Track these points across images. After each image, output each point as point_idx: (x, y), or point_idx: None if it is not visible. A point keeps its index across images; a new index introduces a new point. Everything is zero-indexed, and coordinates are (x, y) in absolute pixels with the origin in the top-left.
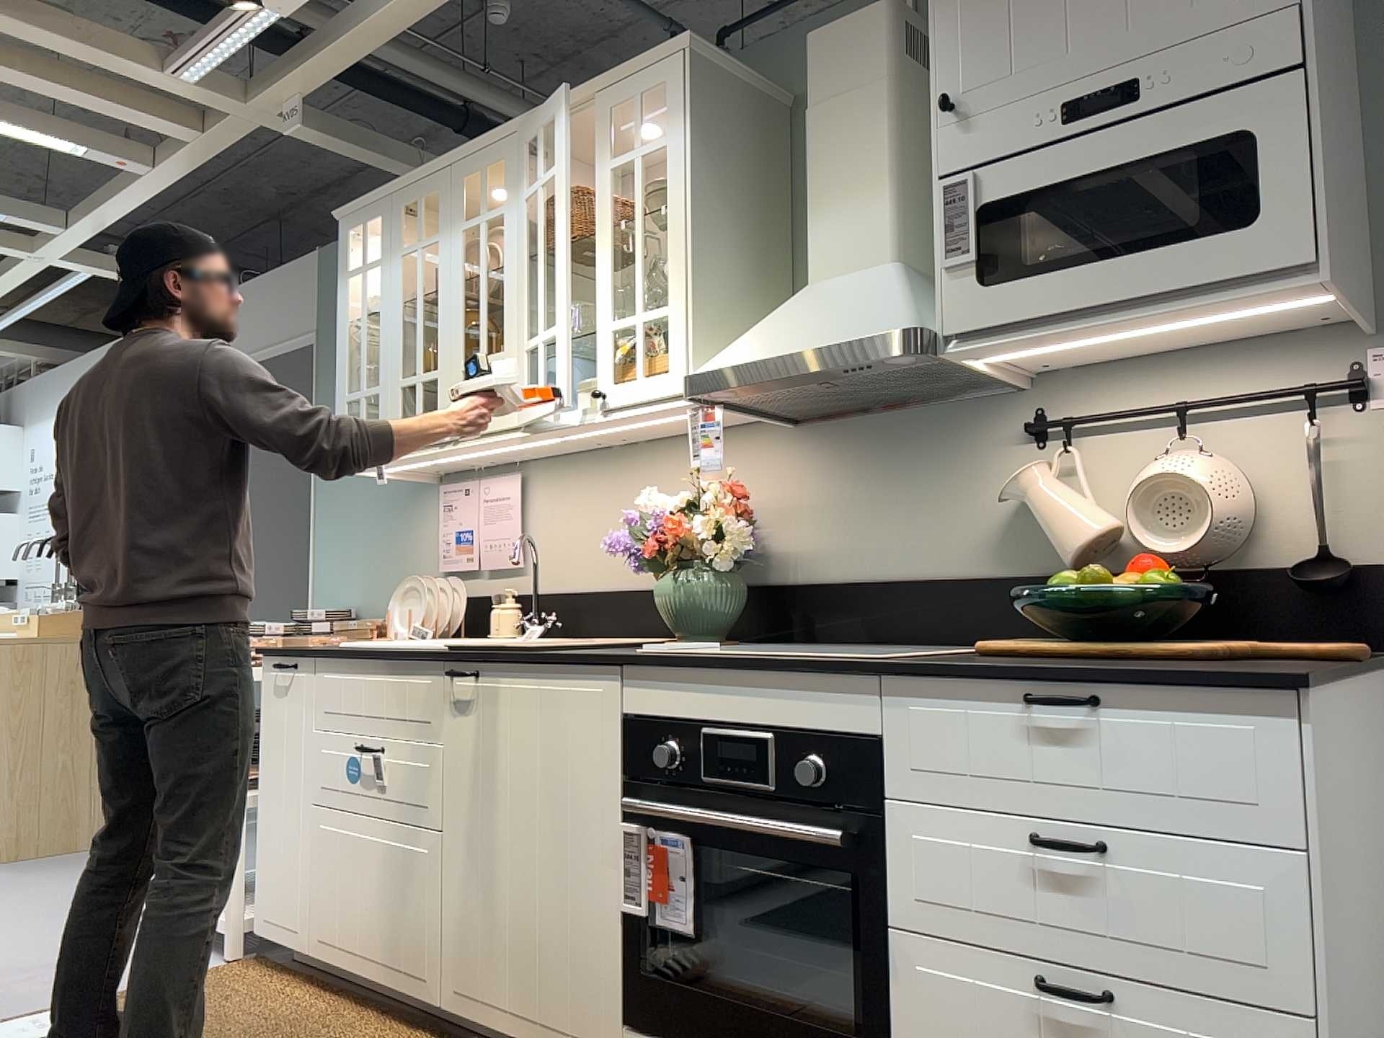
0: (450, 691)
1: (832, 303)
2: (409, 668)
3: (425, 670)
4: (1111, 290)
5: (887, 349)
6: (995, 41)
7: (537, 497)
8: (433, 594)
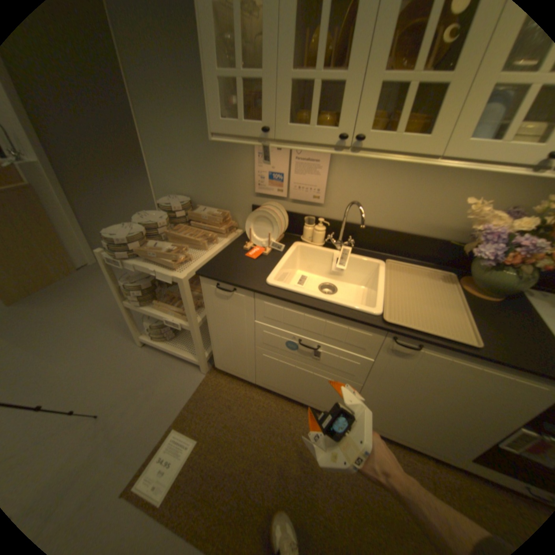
0: (392, 345)
1: None
2: (351, 324)
3: (369, 329)
4: None
5: None
6: None
7: (340, 164)
8: (275, 220)
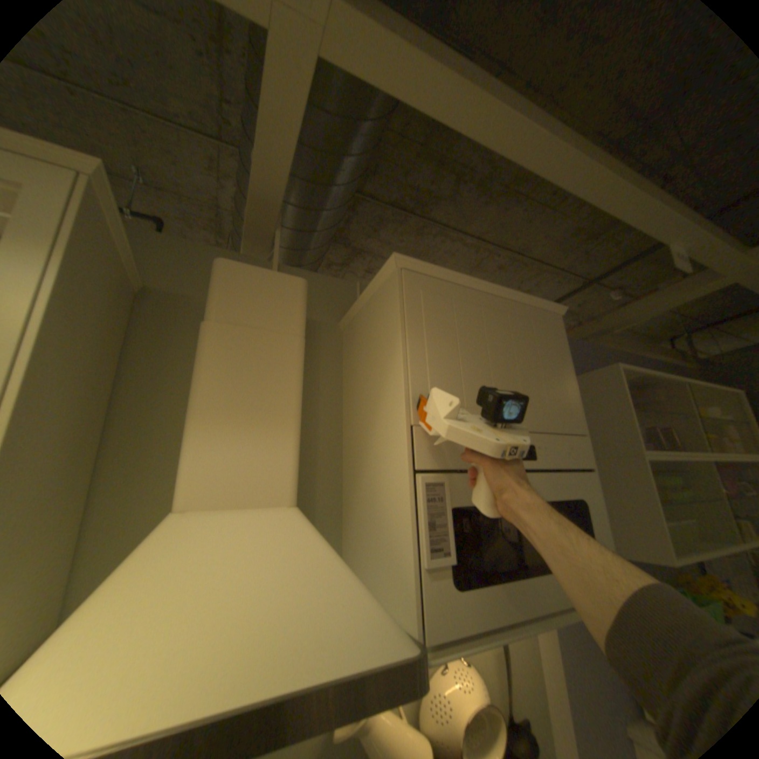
0: None
1: (248, 566)
2: None
3: None
4: (542, 603)
5: (400, 691)
6: (454, 374)
7: None
8: None
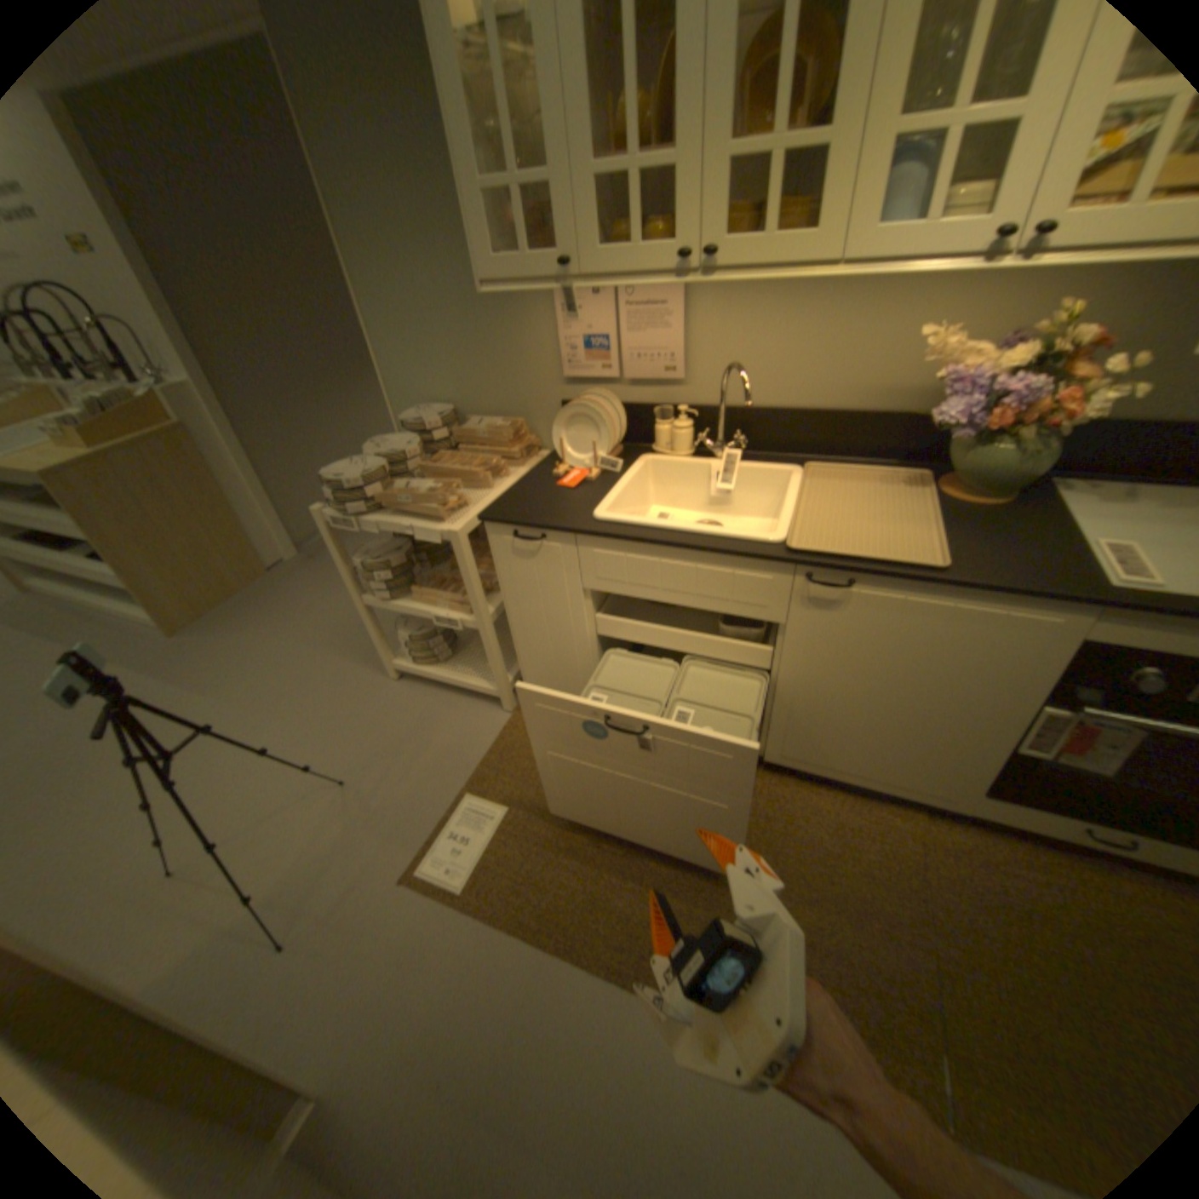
0: (806, 590)
1: None
2: (736, 563)
3: (765, 567)
4: None
5: None
6: None
7: (704, 303)
8: (603, 419)
